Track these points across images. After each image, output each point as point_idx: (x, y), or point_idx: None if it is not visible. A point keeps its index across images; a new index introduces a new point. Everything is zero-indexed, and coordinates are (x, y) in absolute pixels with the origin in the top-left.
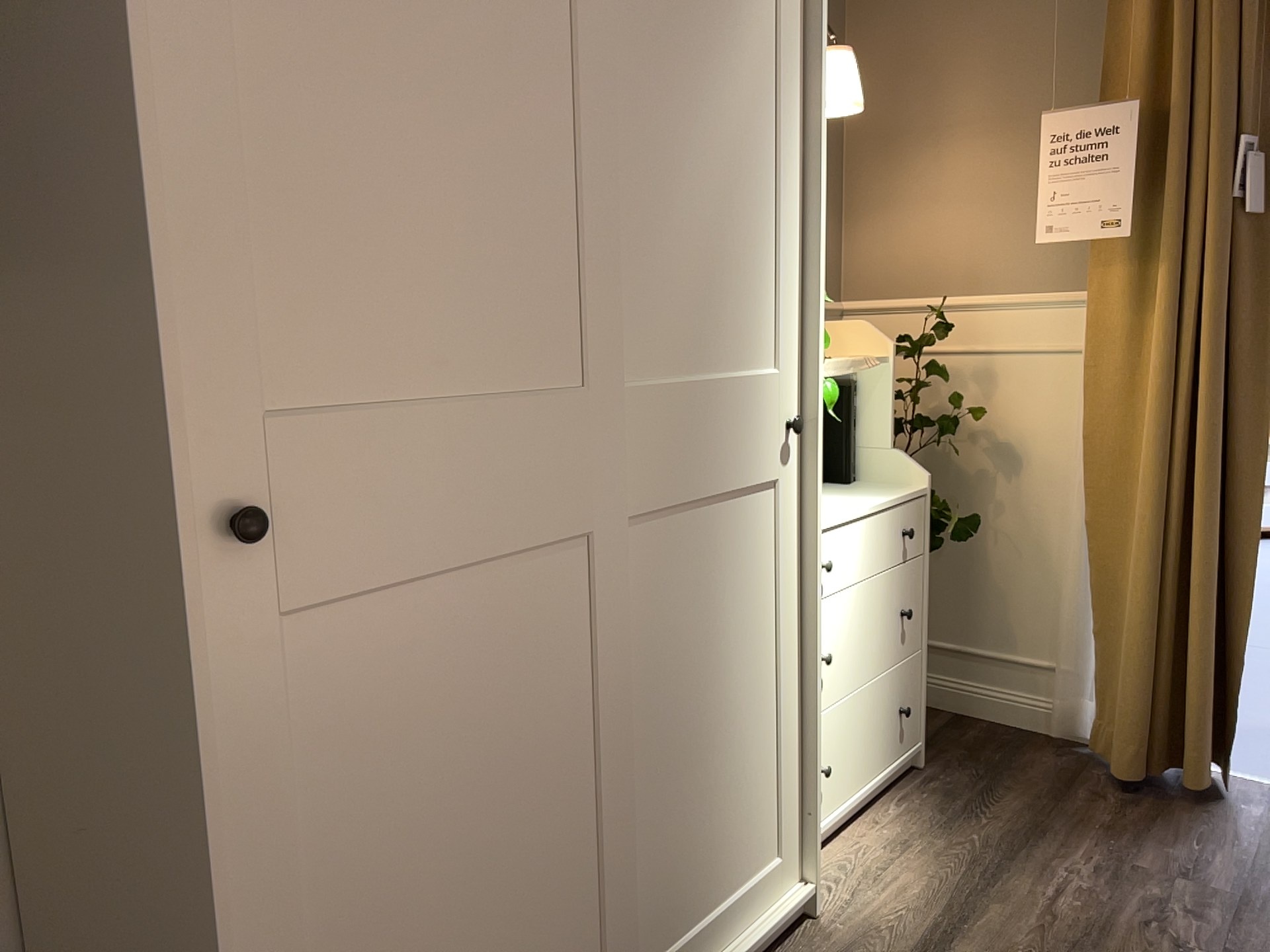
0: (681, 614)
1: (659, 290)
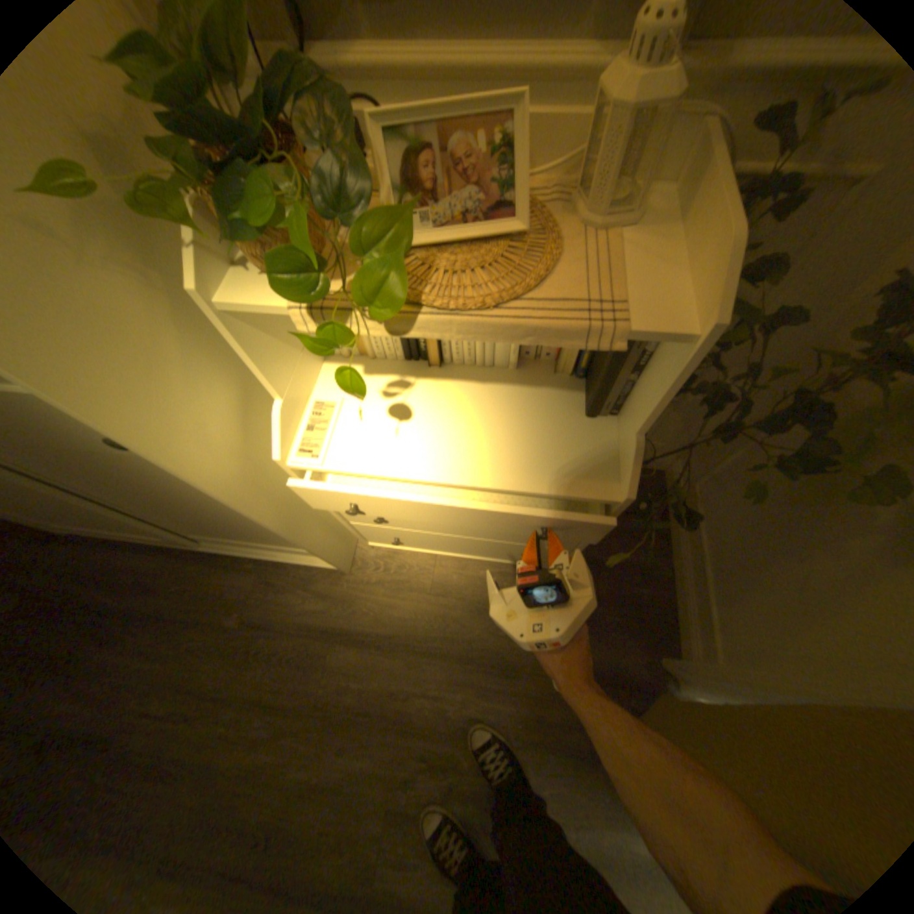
0: (99, 482)
1: None
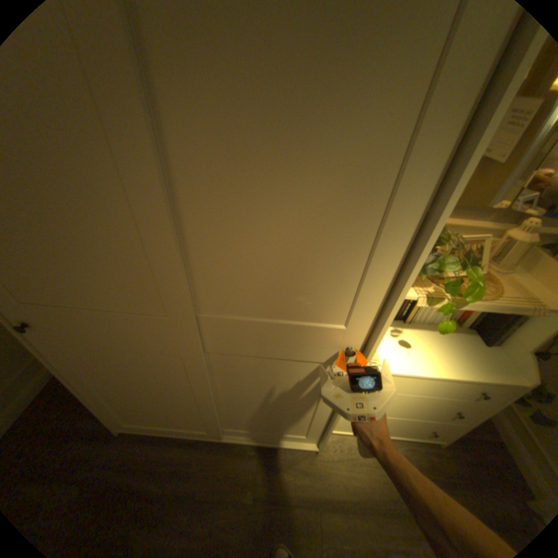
0: (250, 383)
1: (230, 276)
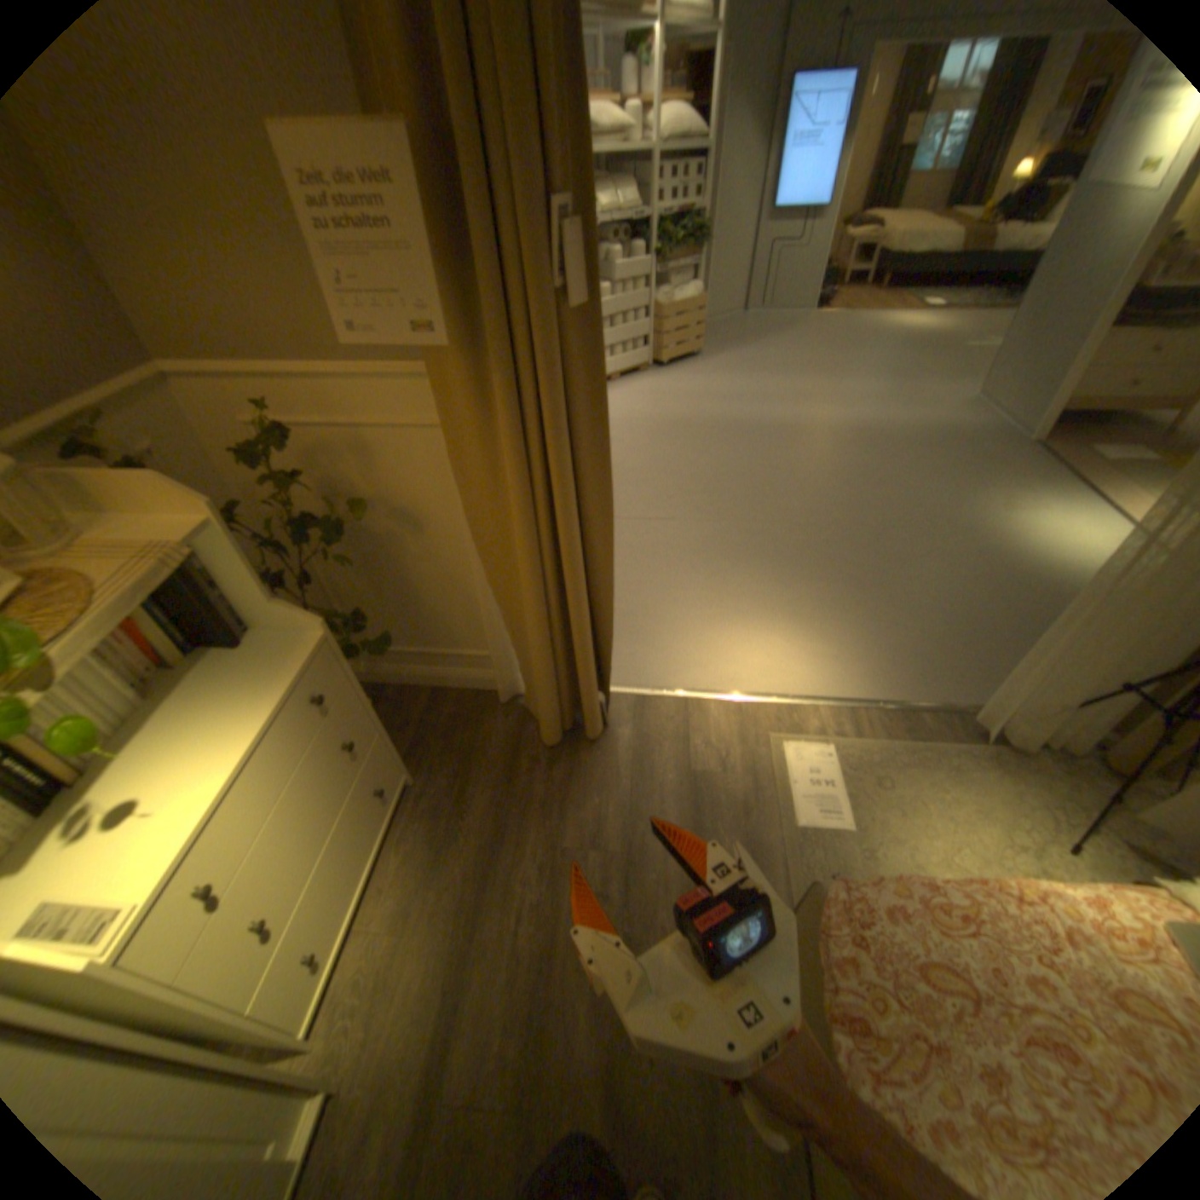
0: None
1: None
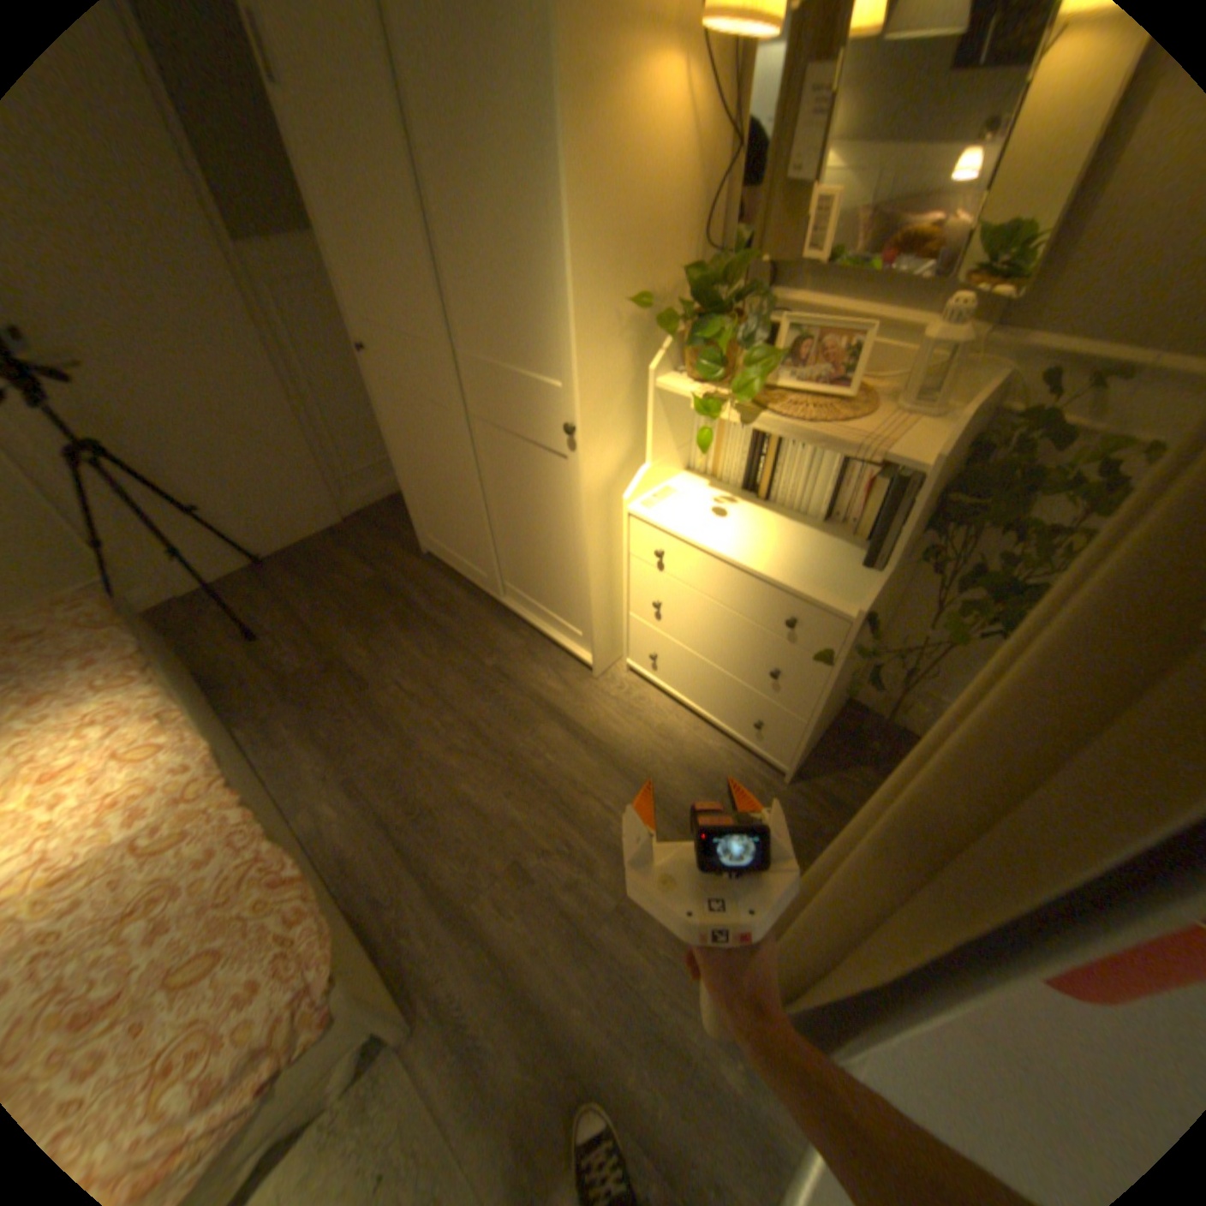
0: (510, 483)
1: (467, 294)
